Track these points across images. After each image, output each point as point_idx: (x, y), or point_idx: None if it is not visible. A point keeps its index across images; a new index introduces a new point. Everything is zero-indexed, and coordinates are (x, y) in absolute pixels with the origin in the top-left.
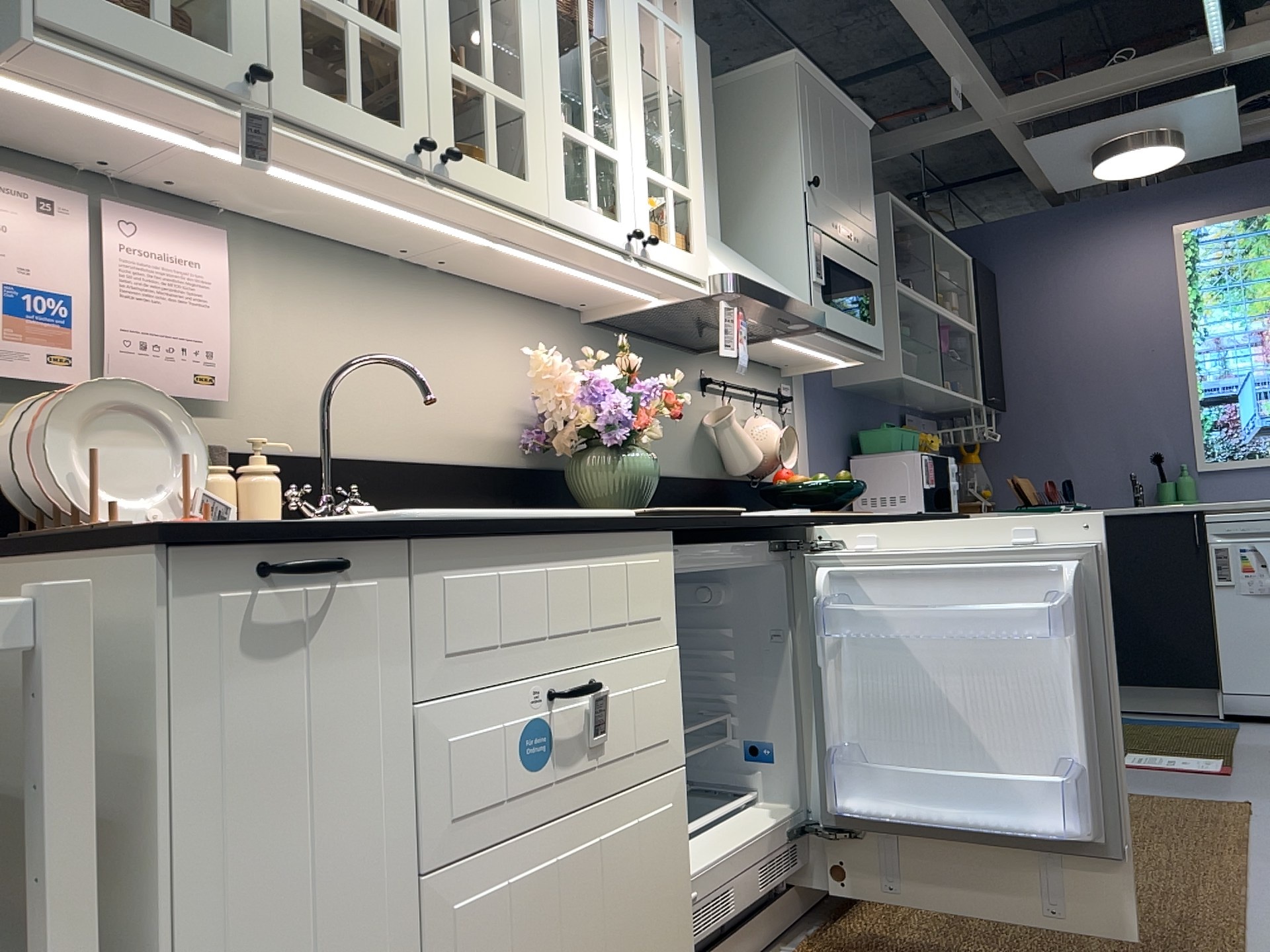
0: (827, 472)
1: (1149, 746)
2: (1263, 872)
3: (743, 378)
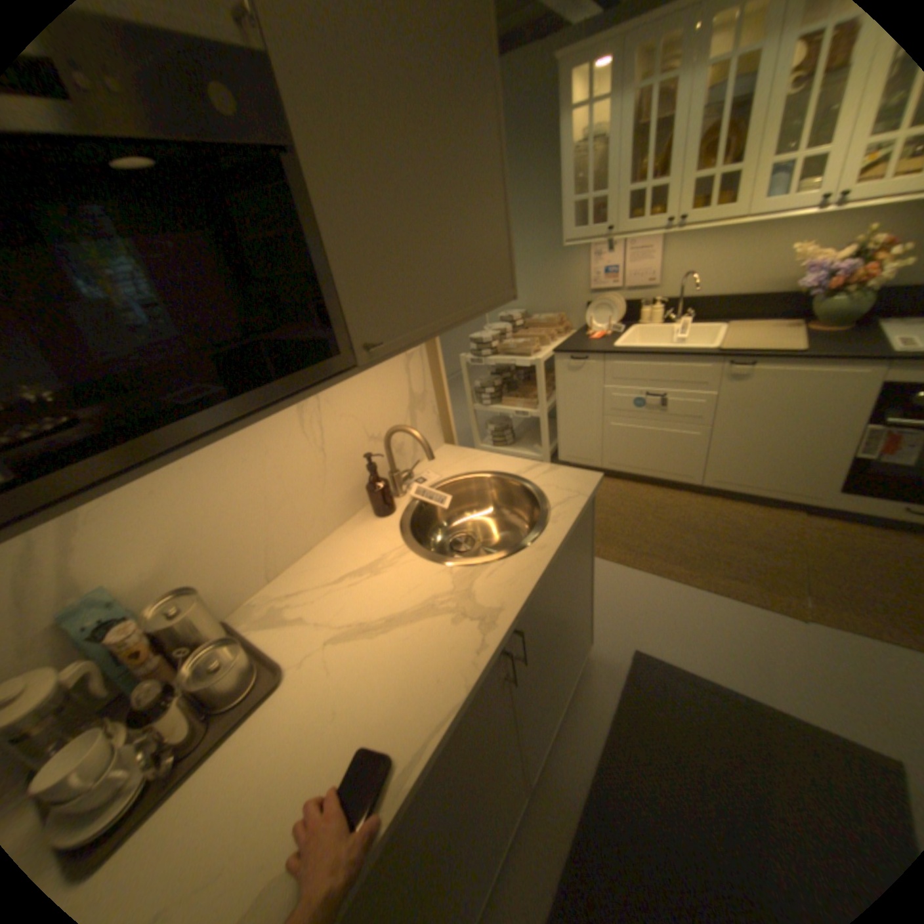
0: None
1: None
2: None
3: None
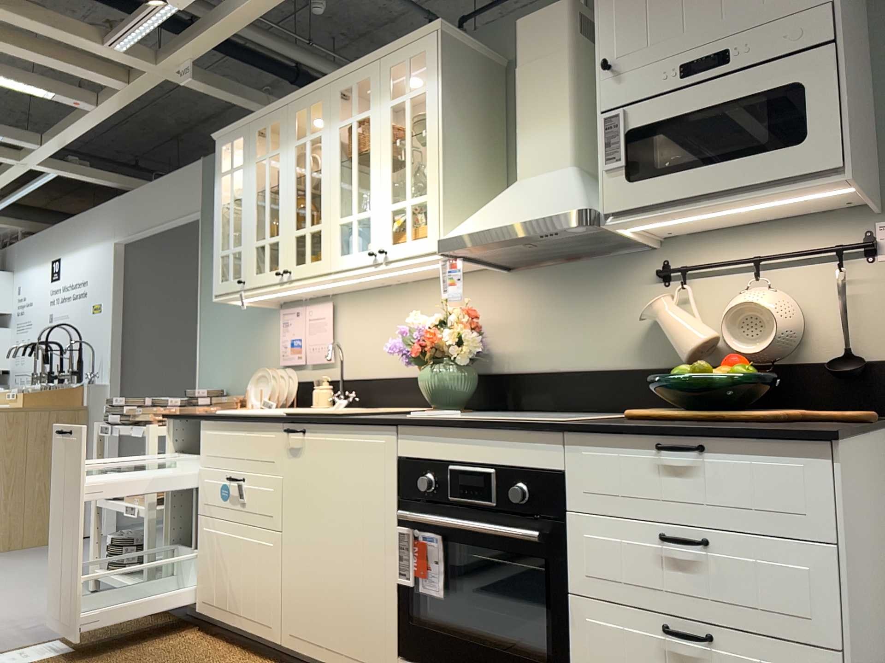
0: None
1: None
2: None
3: (747, 248)
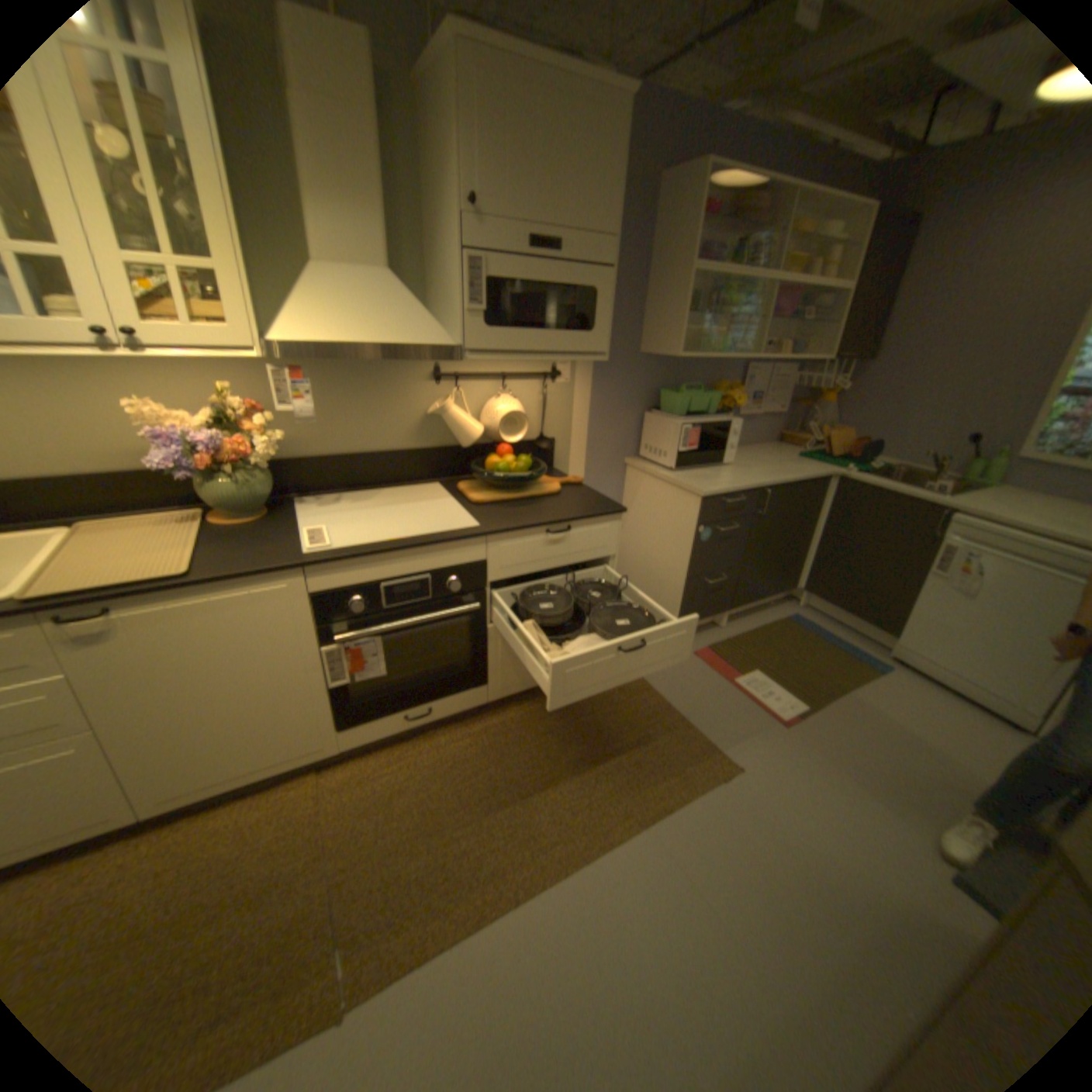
0: (610, 423)
1: (782, 670)
2: (624, 853)
3: (494, 363)
